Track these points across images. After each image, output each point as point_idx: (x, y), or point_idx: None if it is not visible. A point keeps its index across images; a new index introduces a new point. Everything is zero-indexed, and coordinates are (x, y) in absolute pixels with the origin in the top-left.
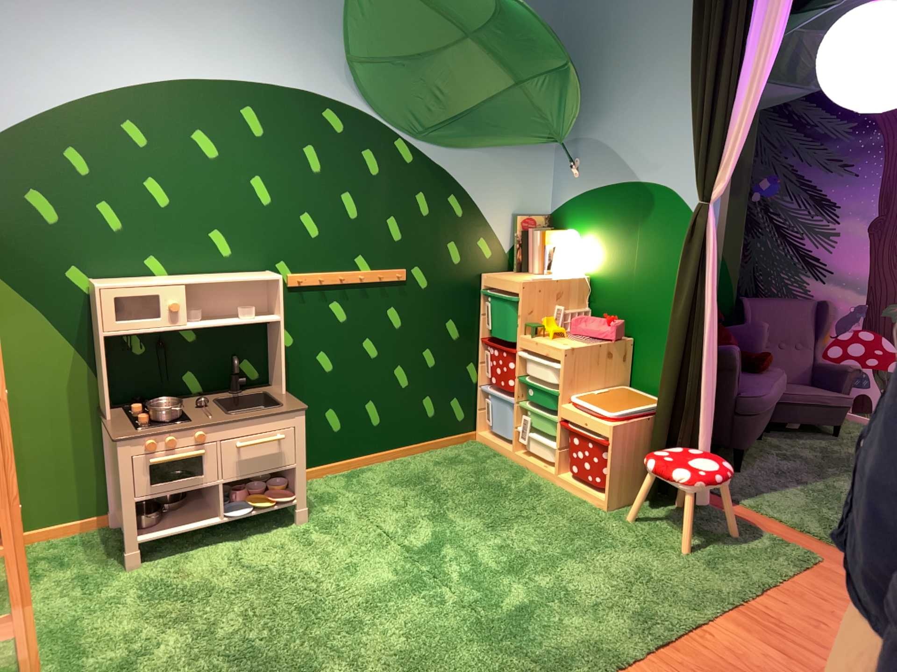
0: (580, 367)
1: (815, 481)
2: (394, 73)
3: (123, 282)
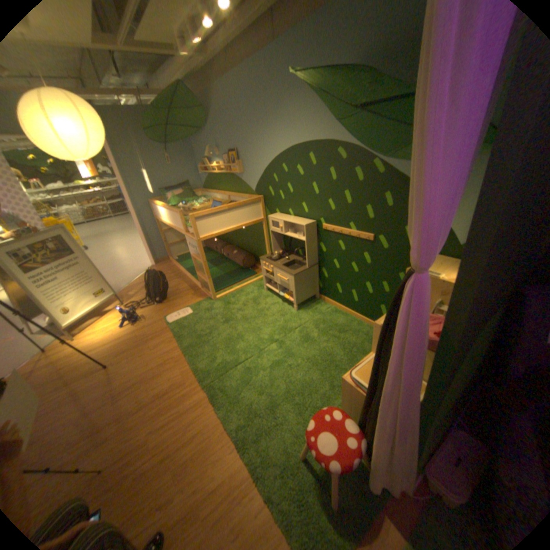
0: None
1: None
2: (361, 120)
3: (276, 217)
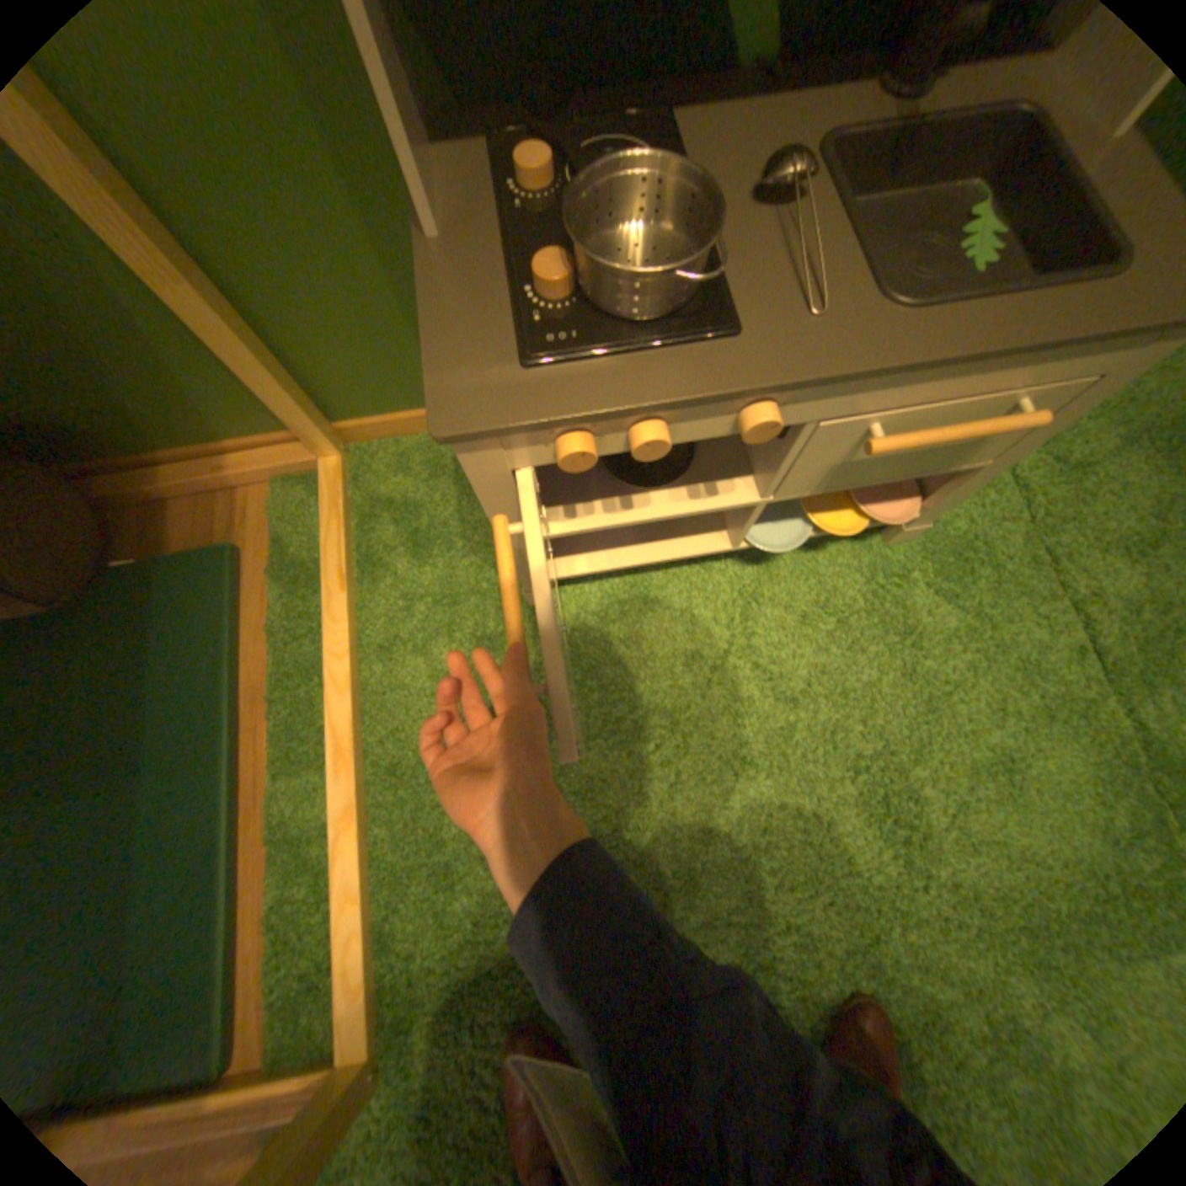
0: None
1: None
2: None
3: None
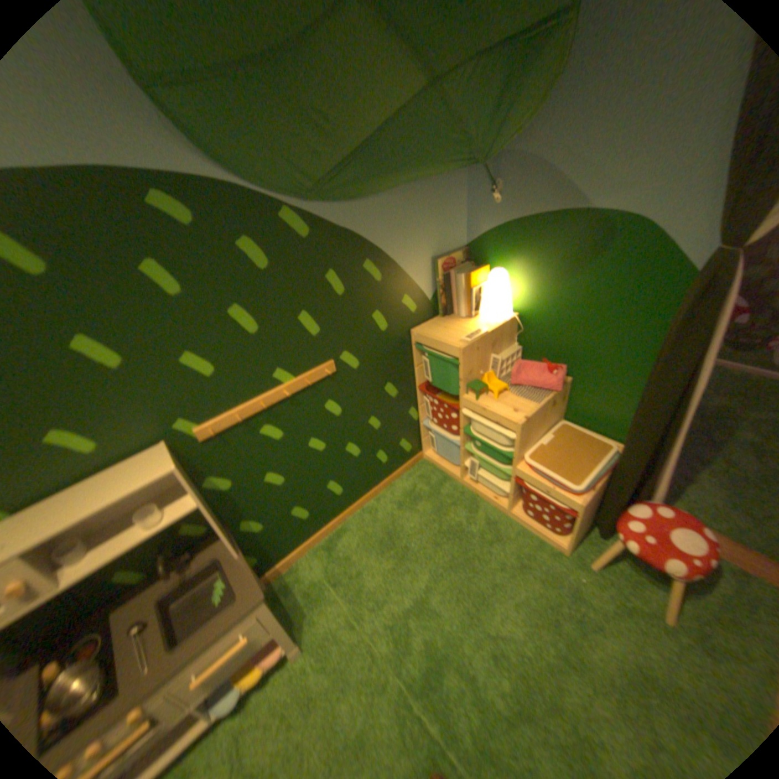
0: (531, 430)
1: (714, 458)
2: (241, 98)
3: None
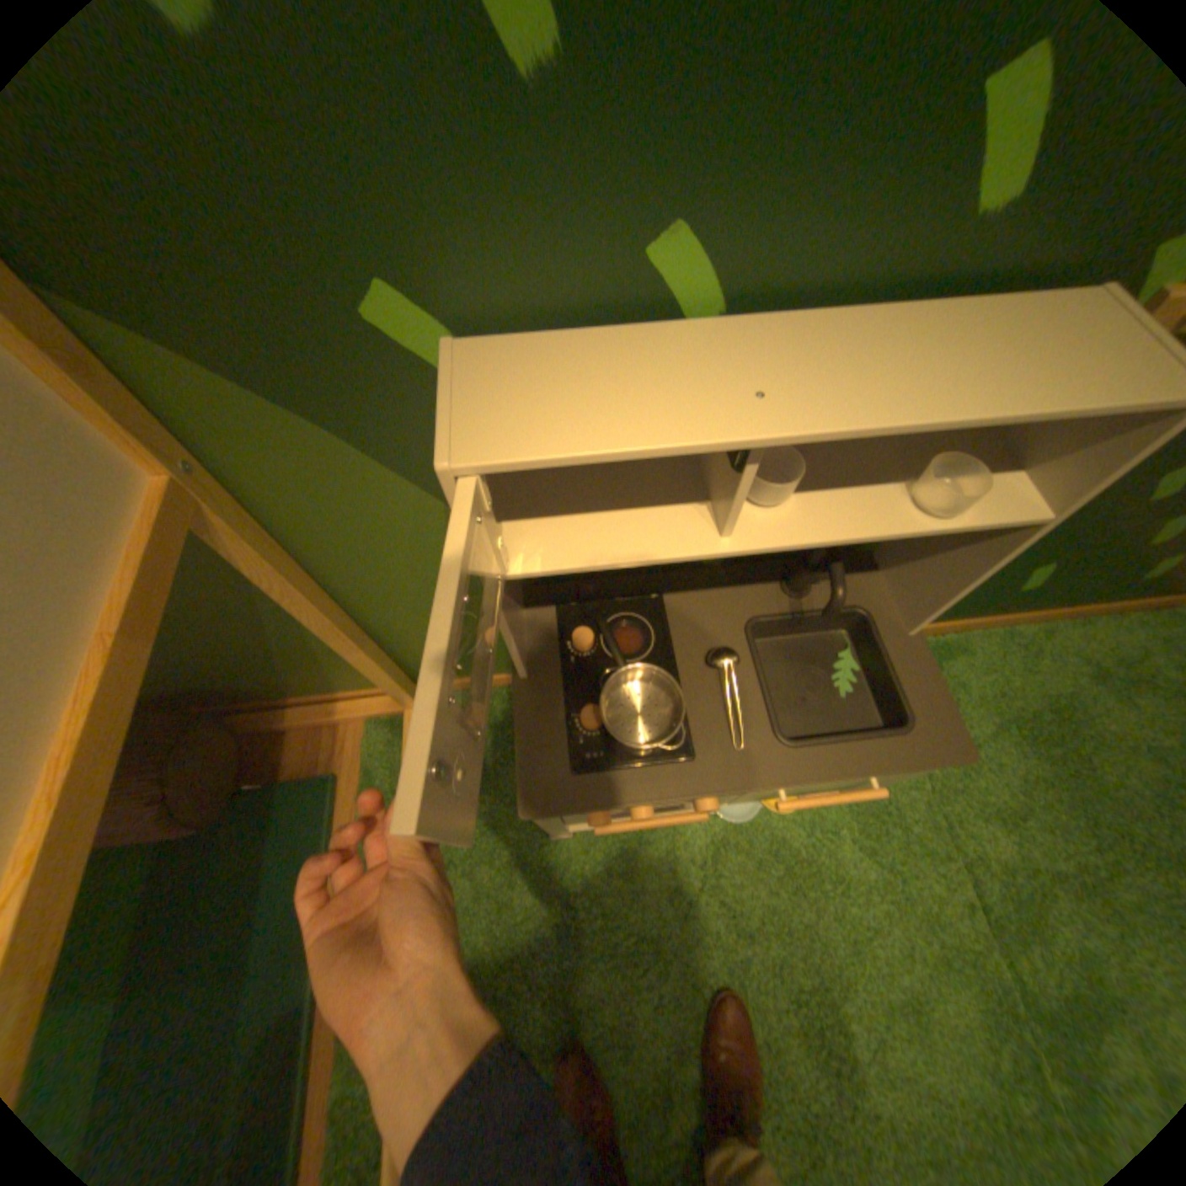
0: None
1: None
2: None
3: (554, 405)
